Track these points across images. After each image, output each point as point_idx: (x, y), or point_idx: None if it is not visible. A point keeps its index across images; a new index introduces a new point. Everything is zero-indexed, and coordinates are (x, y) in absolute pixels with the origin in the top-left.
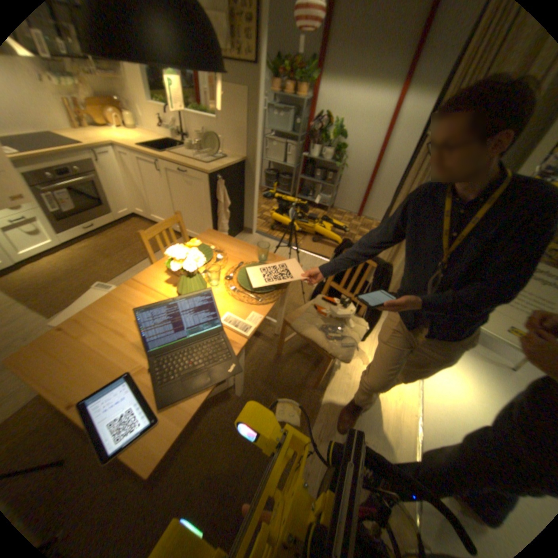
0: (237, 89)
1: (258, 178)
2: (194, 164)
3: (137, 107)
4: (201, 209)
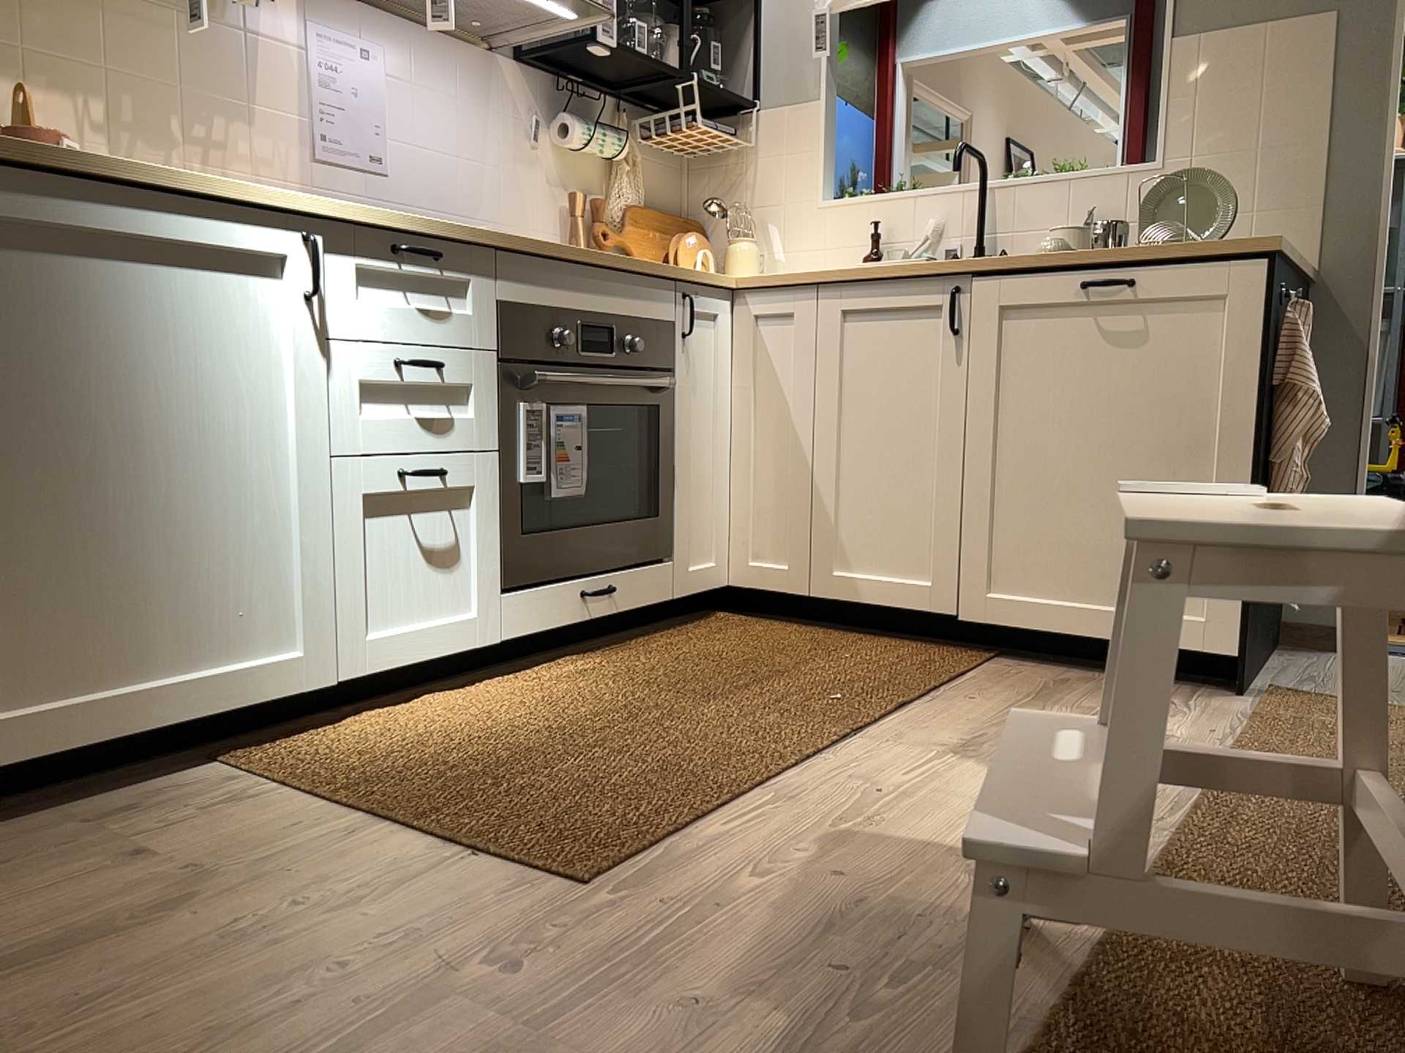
0: (1276, 37)
1: (1374, 359)
2: (1172, 247)
3: (775, 232)
4: (1180, 458)
